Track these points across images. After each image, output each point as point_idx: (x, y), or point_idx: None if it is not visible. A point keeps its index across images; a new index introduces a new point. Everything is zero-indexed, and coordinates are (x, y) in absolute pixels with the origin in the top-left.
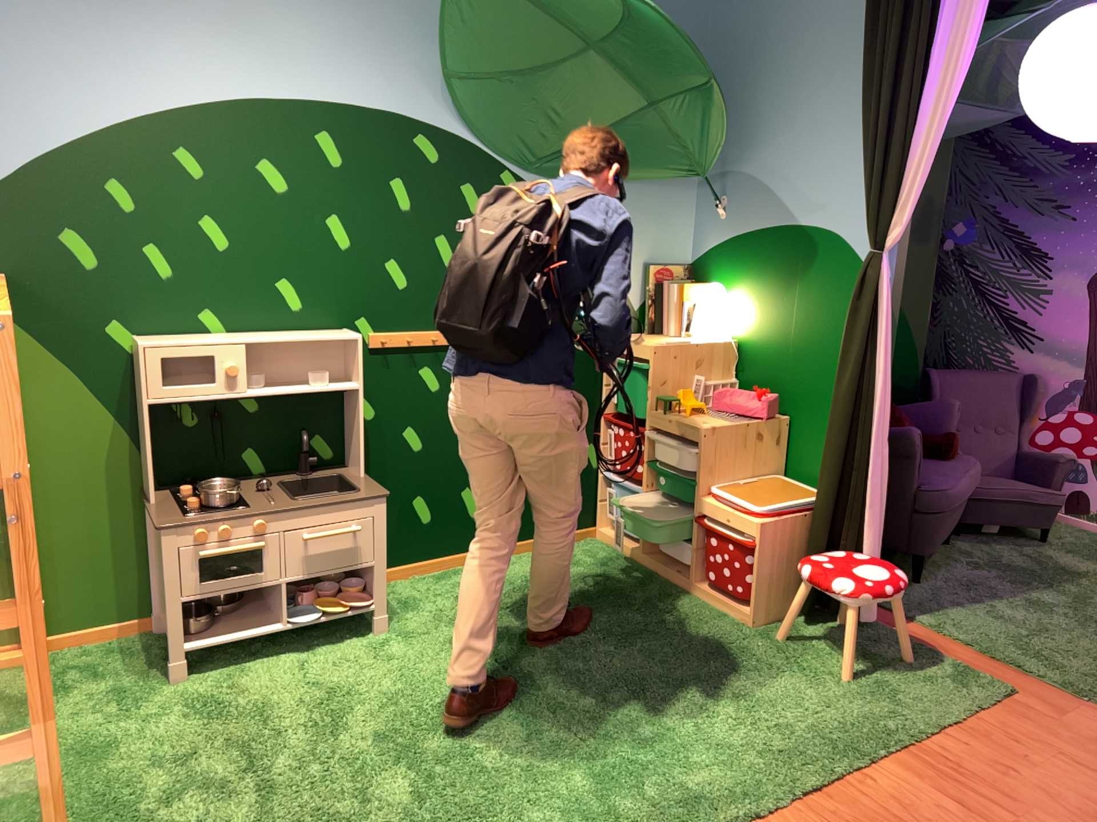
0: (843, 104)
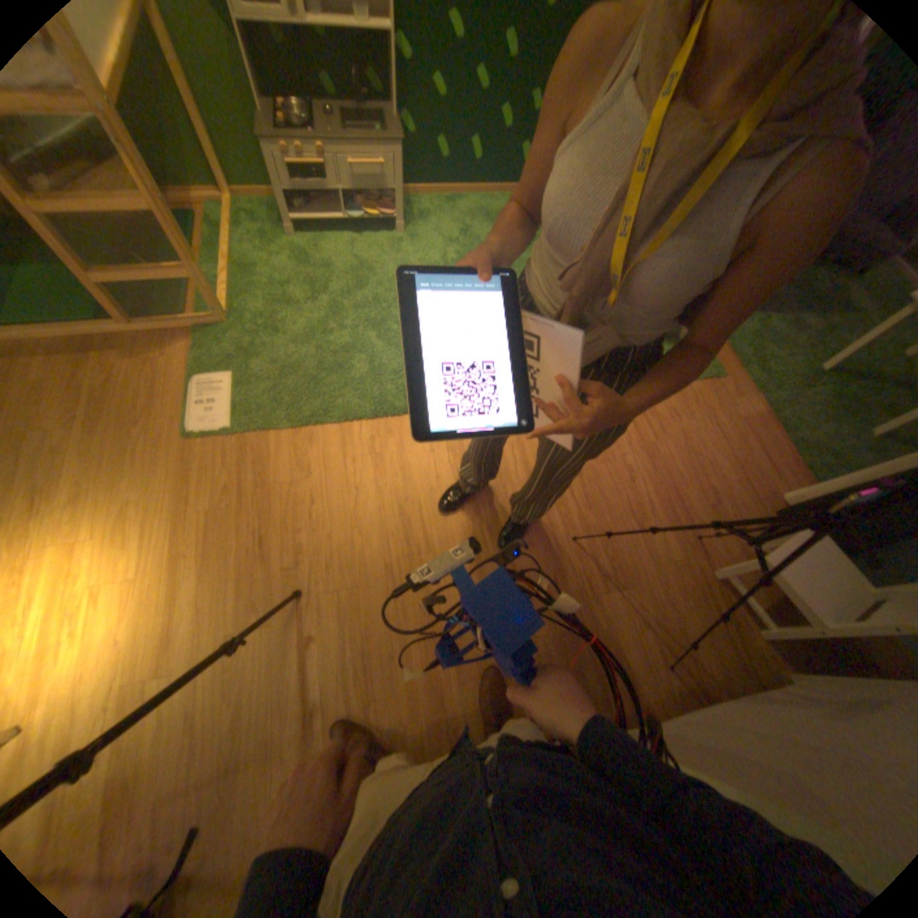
0: None
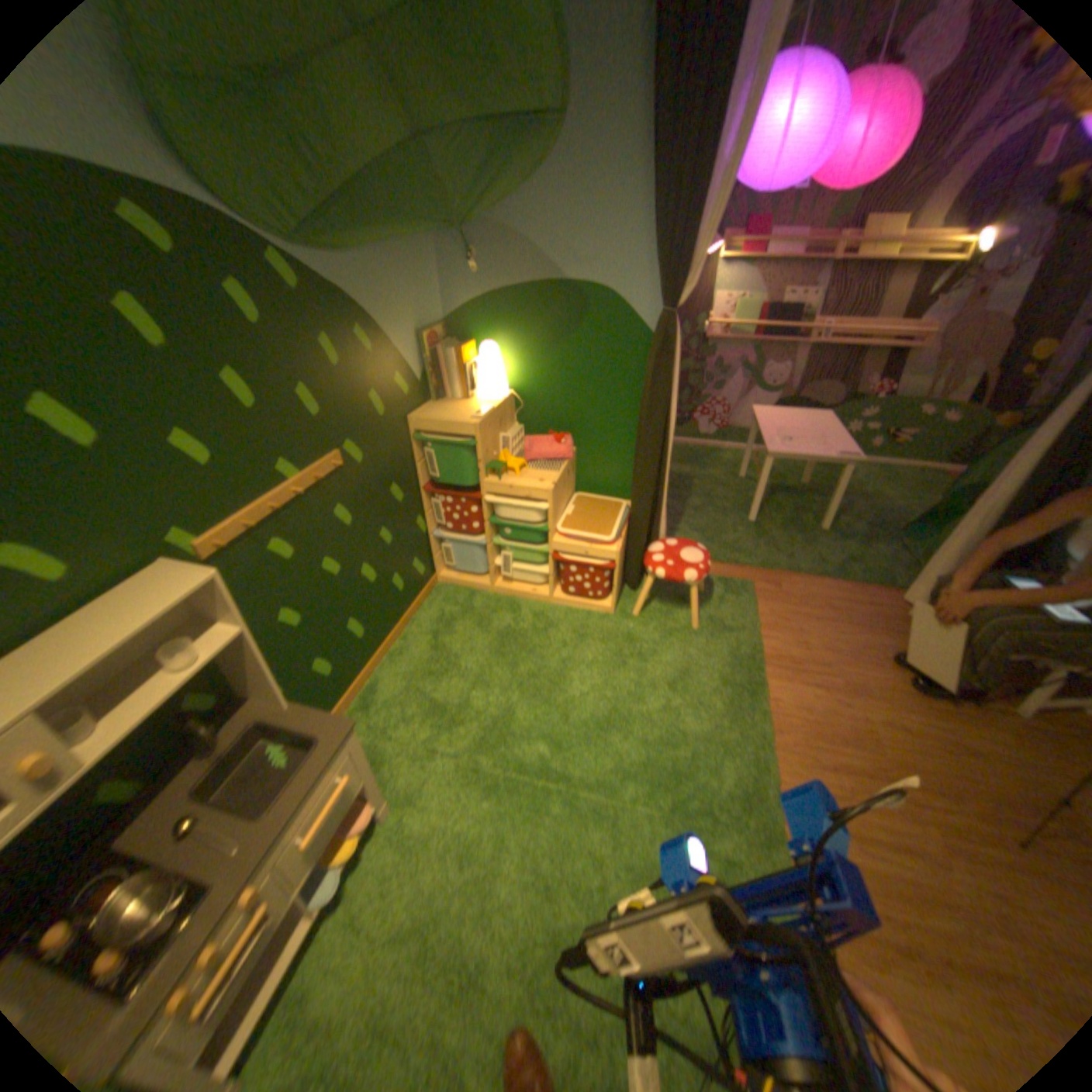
0: (618, 139)
